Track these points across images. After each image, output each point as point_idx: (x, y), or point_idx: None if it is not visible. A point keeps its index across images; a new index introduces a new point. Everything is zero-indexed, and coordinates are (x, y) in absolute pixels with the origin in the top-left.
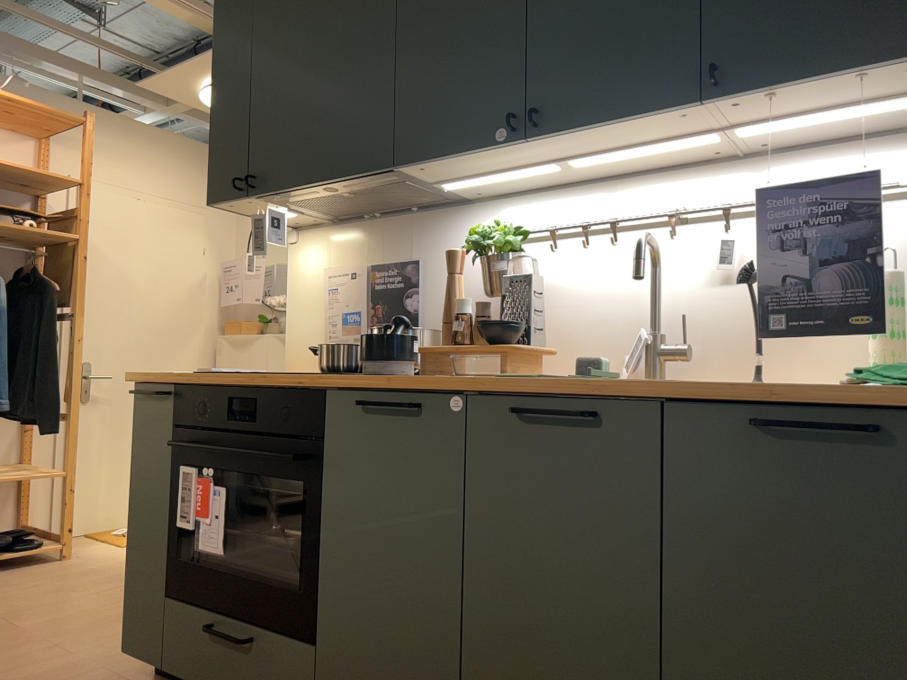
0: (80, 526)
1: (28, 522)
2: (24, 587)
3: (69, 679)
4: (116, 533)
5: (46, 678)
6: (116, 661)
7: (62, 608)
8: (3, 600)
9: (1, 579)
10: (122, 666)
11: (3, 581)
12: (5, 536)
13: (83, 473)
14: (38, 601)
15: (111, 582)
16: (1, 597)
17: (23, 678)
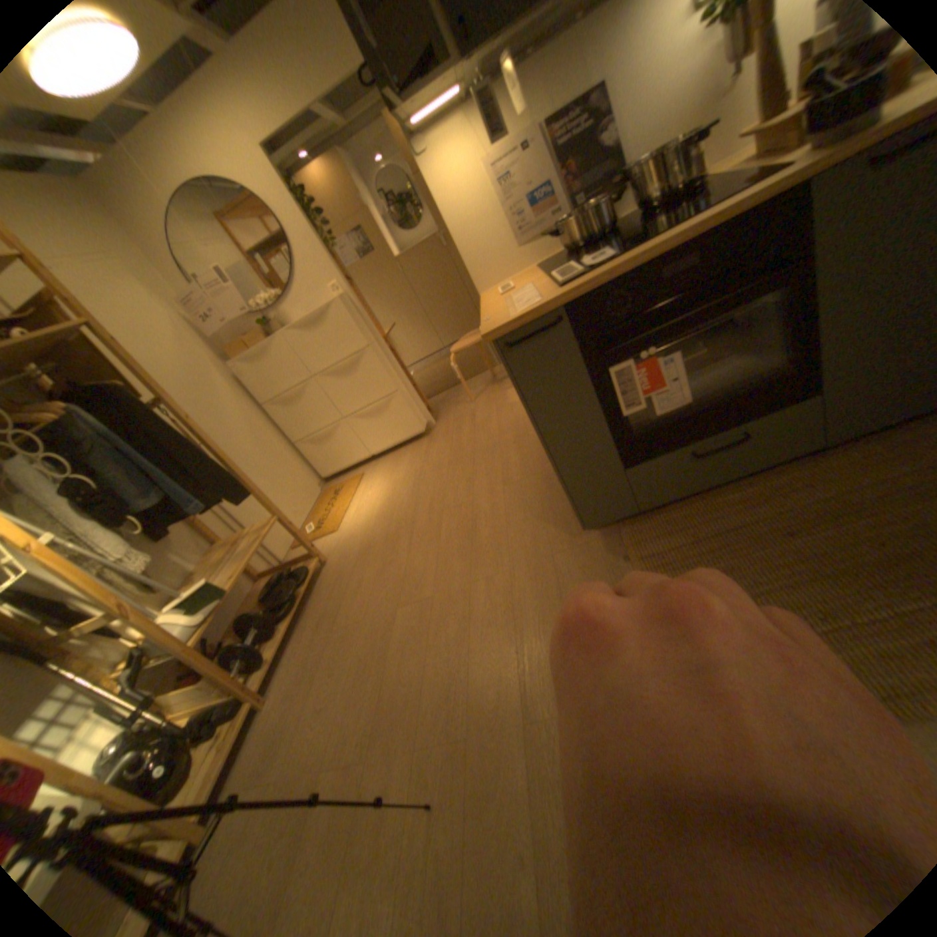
0: (283, 545)
1: (258, 570)
2: (355, 587)
3: (556, 572)
4: (312, 530)
5: (543, 585)
6: (546, 545)
7: (420, 568)
8: (369, 600)
9: (324, 600)
10: (557, 543)
11: (330, 599)
12: (285, 582)
13: (252, 516)
14: (393, 581)
15: (398, 540)
16: (362, 602)
17: (529, 598)
